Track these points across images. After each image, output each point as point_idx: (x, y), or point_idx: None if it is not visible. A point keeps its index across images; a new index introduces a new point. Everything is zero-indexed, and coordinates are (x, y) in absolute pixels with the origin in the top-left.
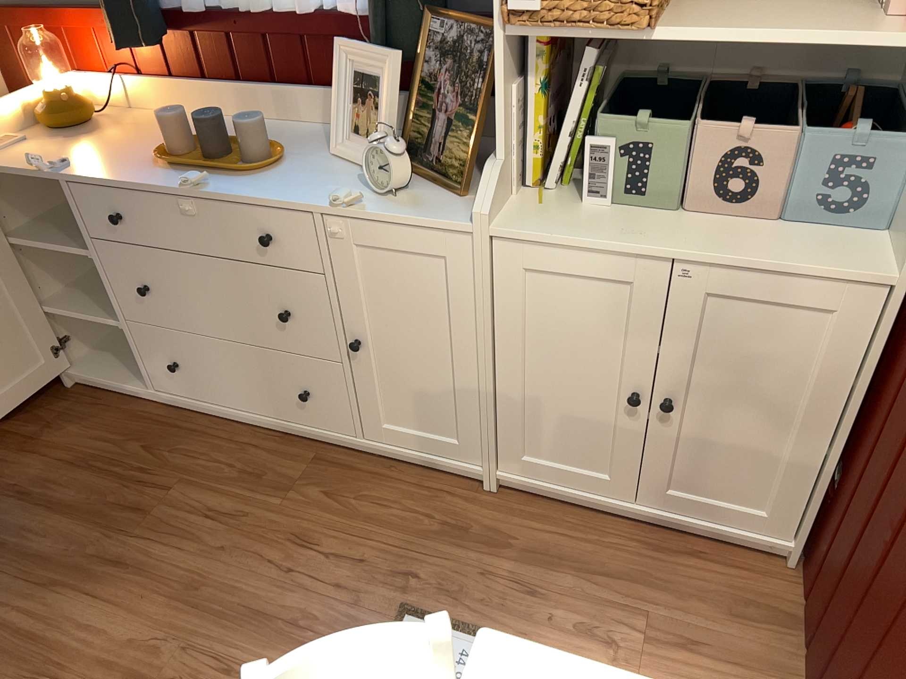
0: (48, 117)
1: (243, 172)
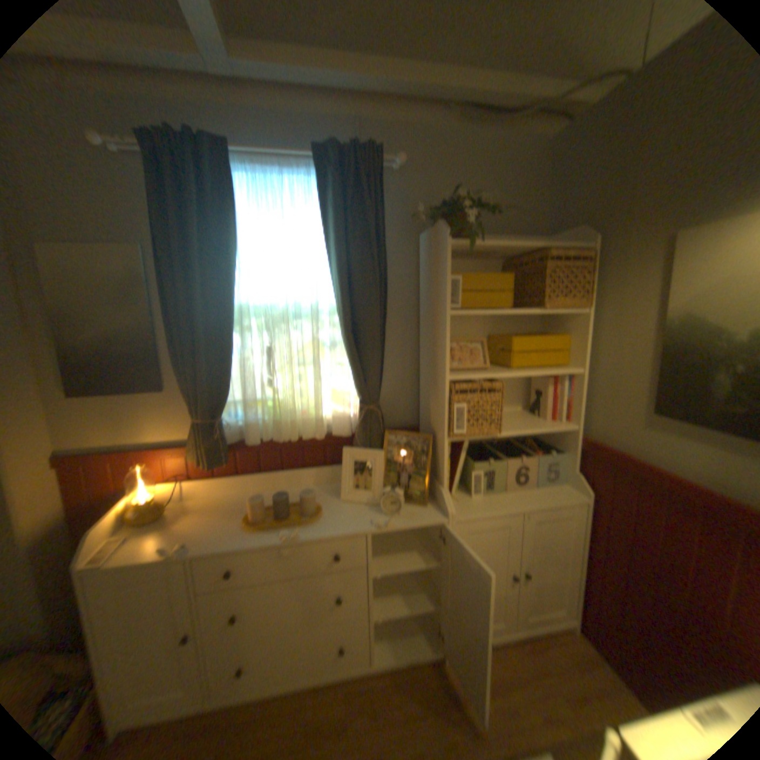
0: (128, 519)
1: (307, 523)
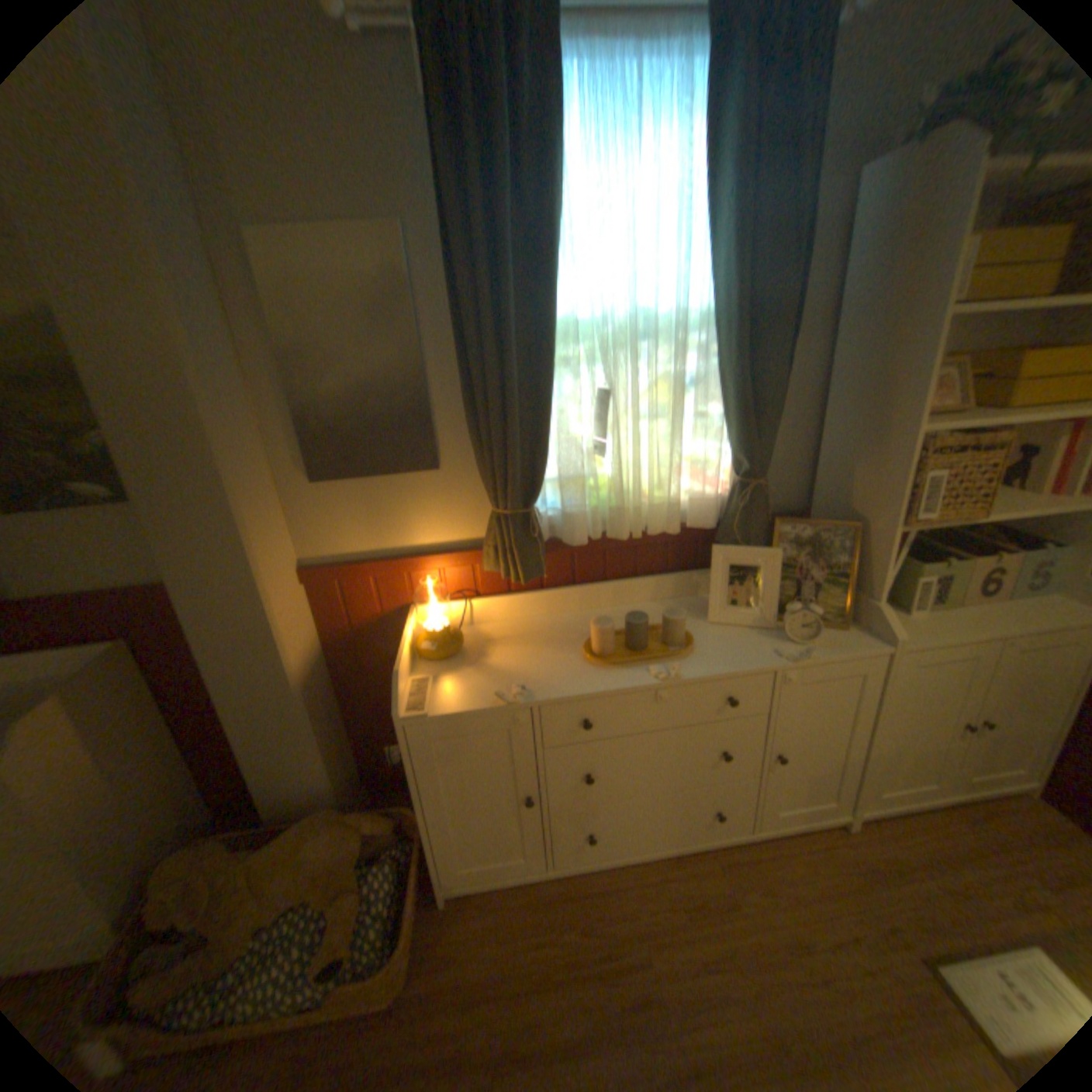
0: (428, 649)
1: (683, 652)
